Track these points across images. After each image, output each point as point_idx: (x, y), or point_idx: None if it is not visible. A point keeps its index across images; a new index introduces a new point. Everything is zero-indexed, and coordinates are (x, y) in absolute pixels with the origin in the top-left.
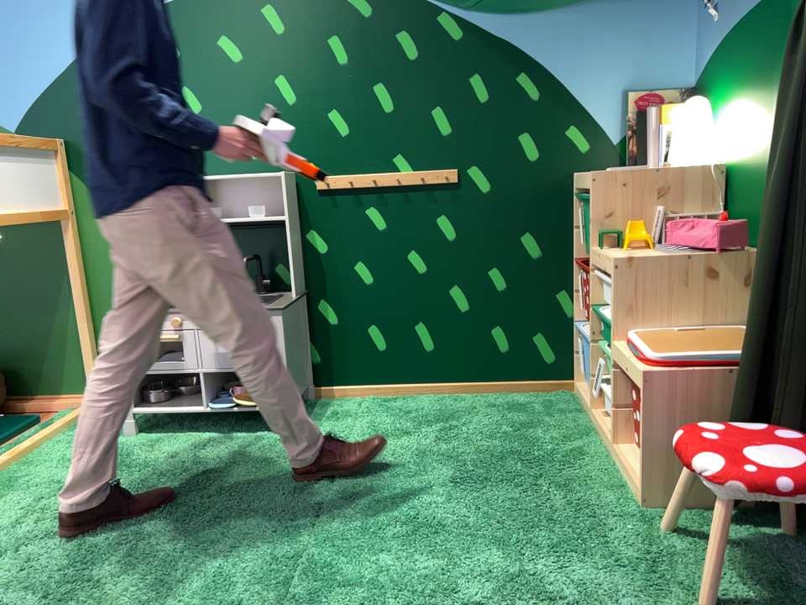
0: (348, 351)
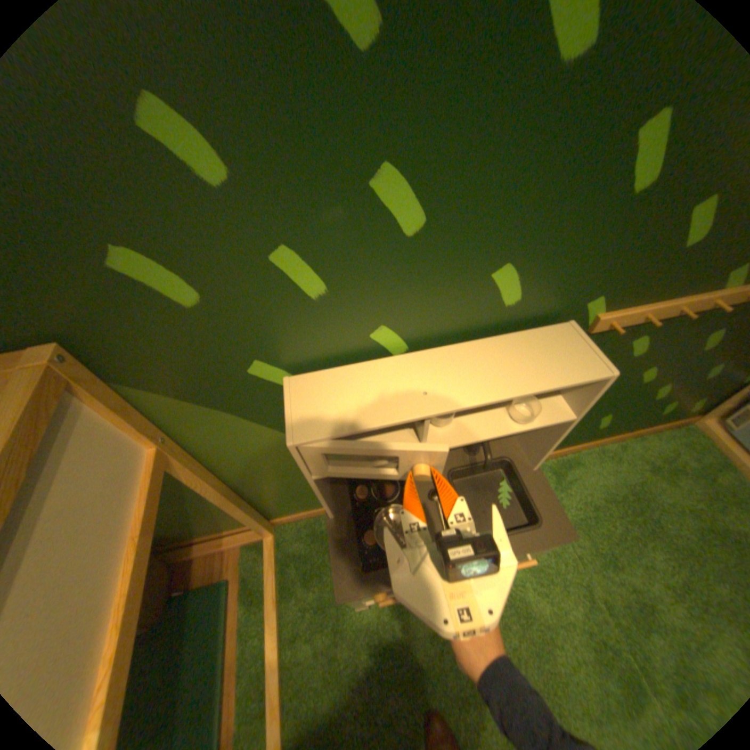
0: None
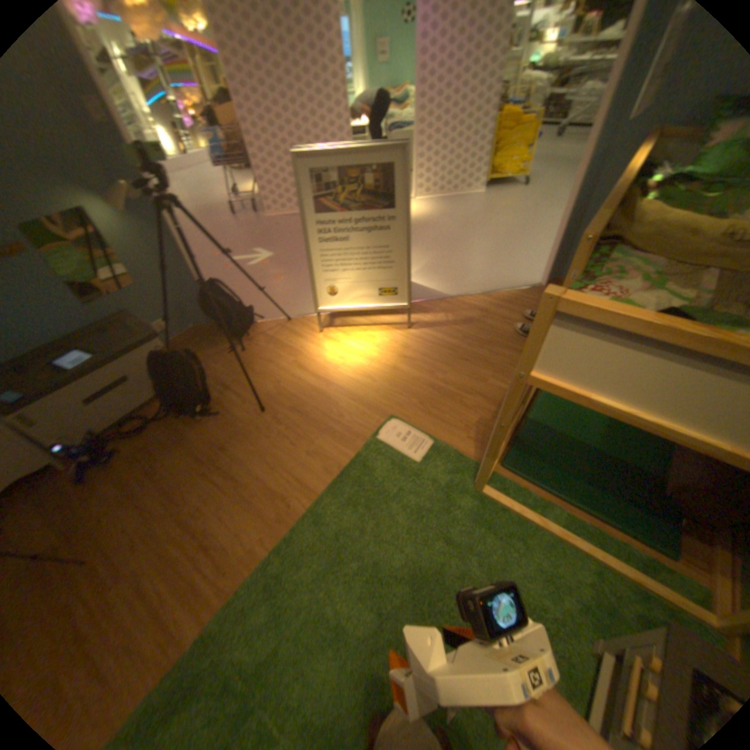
0: None
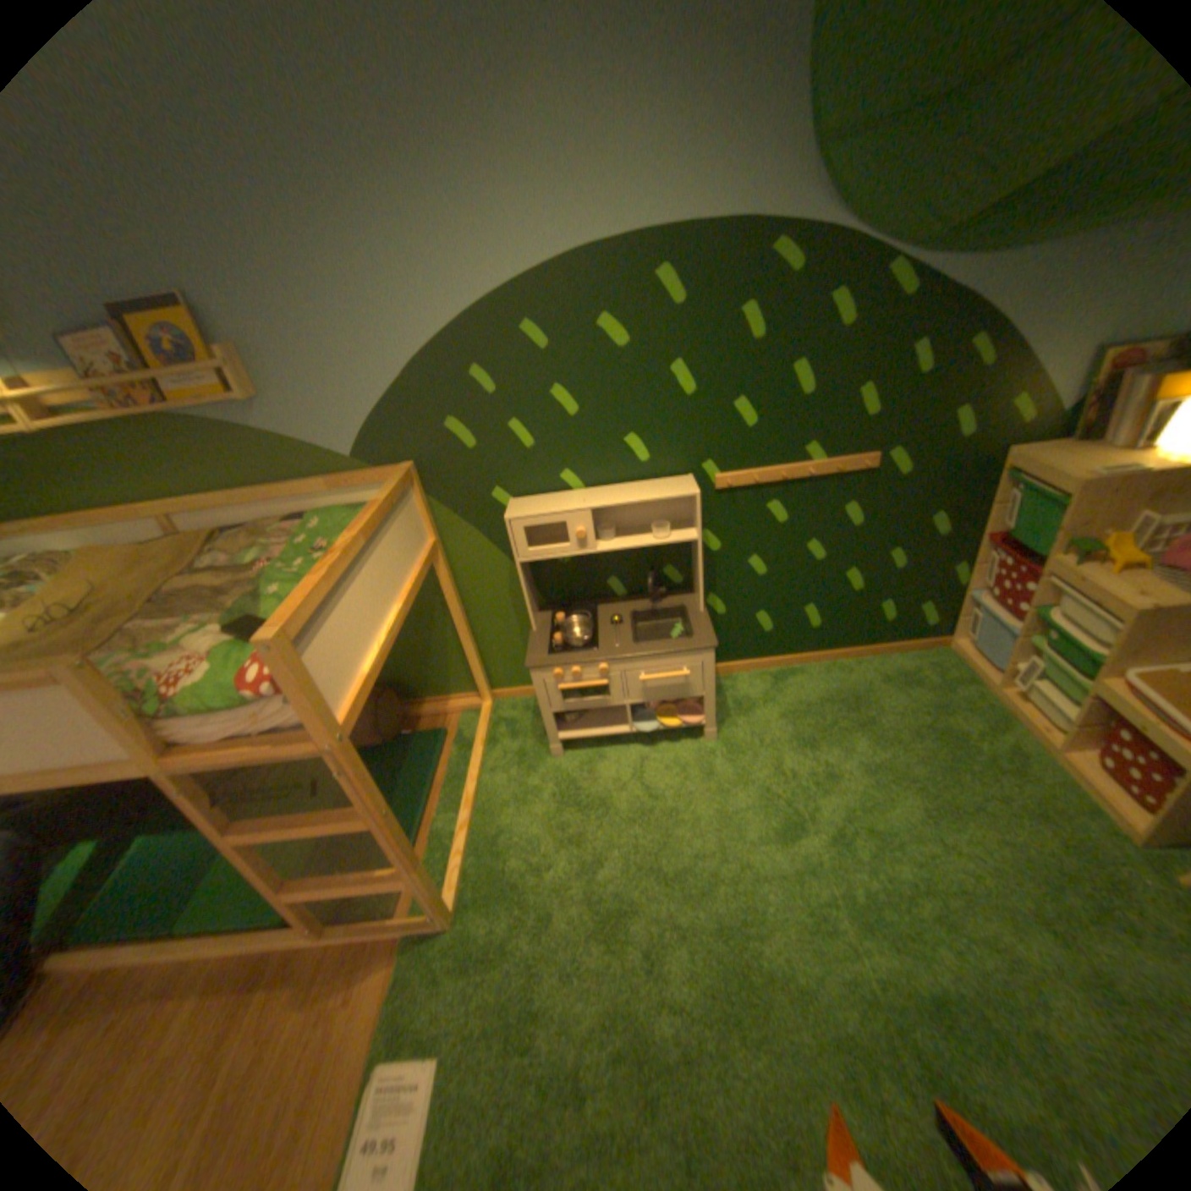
0: (735, 636)
